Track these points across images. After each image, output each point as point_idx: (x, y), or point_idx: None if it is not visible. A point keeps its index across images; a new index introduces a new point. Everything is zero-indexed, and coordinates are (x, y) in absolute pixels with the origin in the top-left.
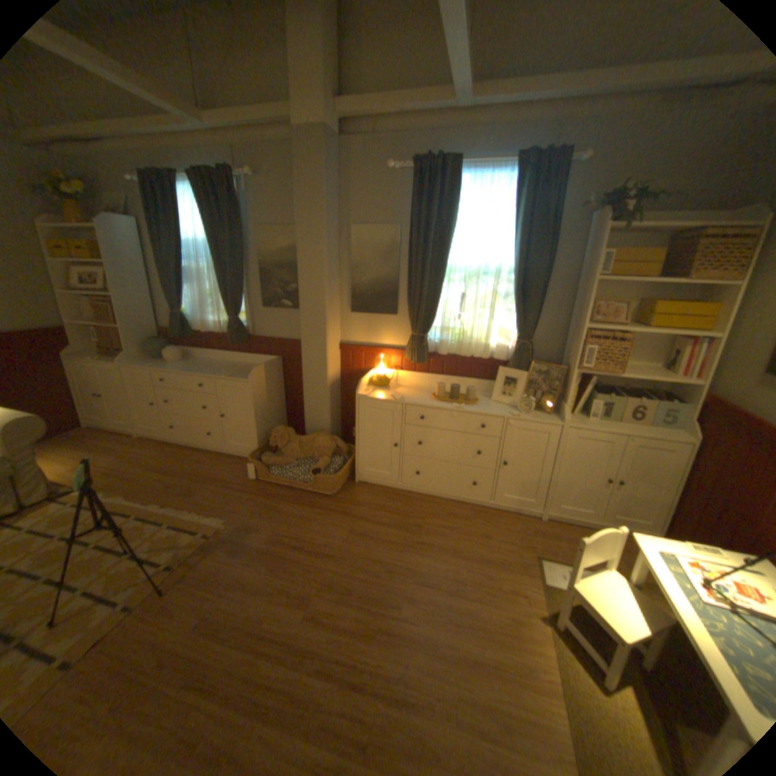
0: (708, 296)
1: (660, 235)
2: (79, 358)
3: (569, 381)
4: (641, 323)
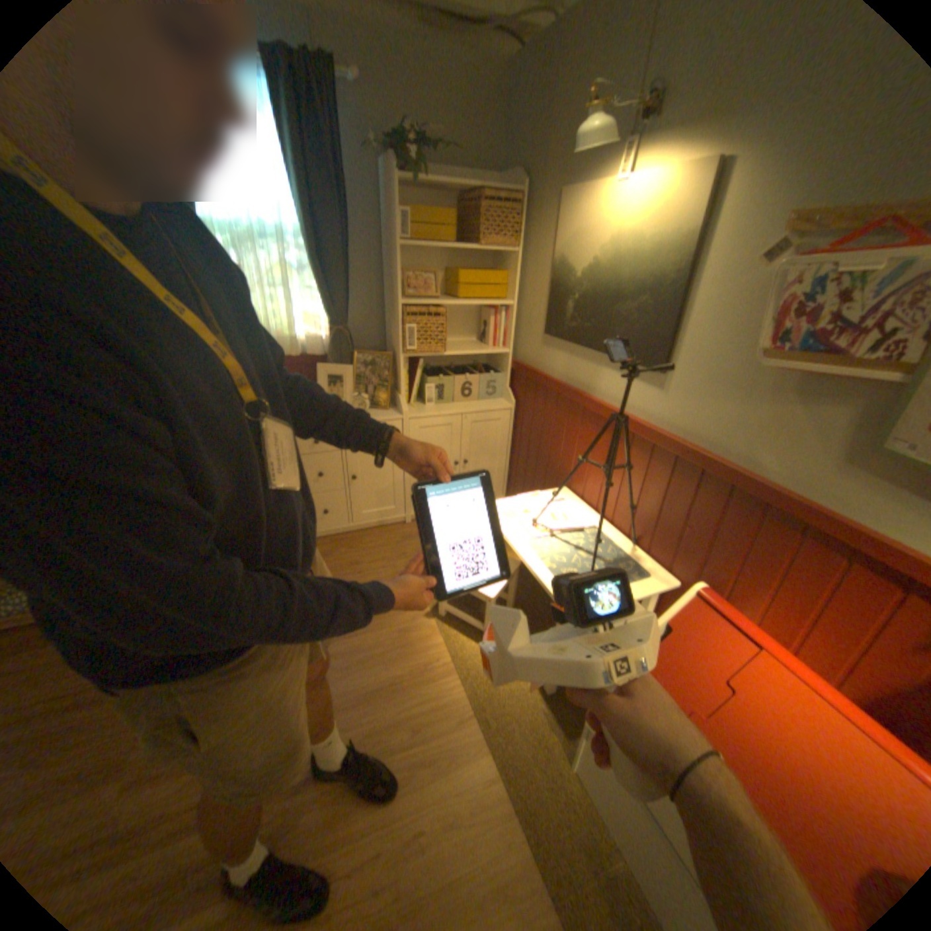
0: (497, 264)
1: (448, 196)
2: None
3: (397, 368)
4: (450, 296)
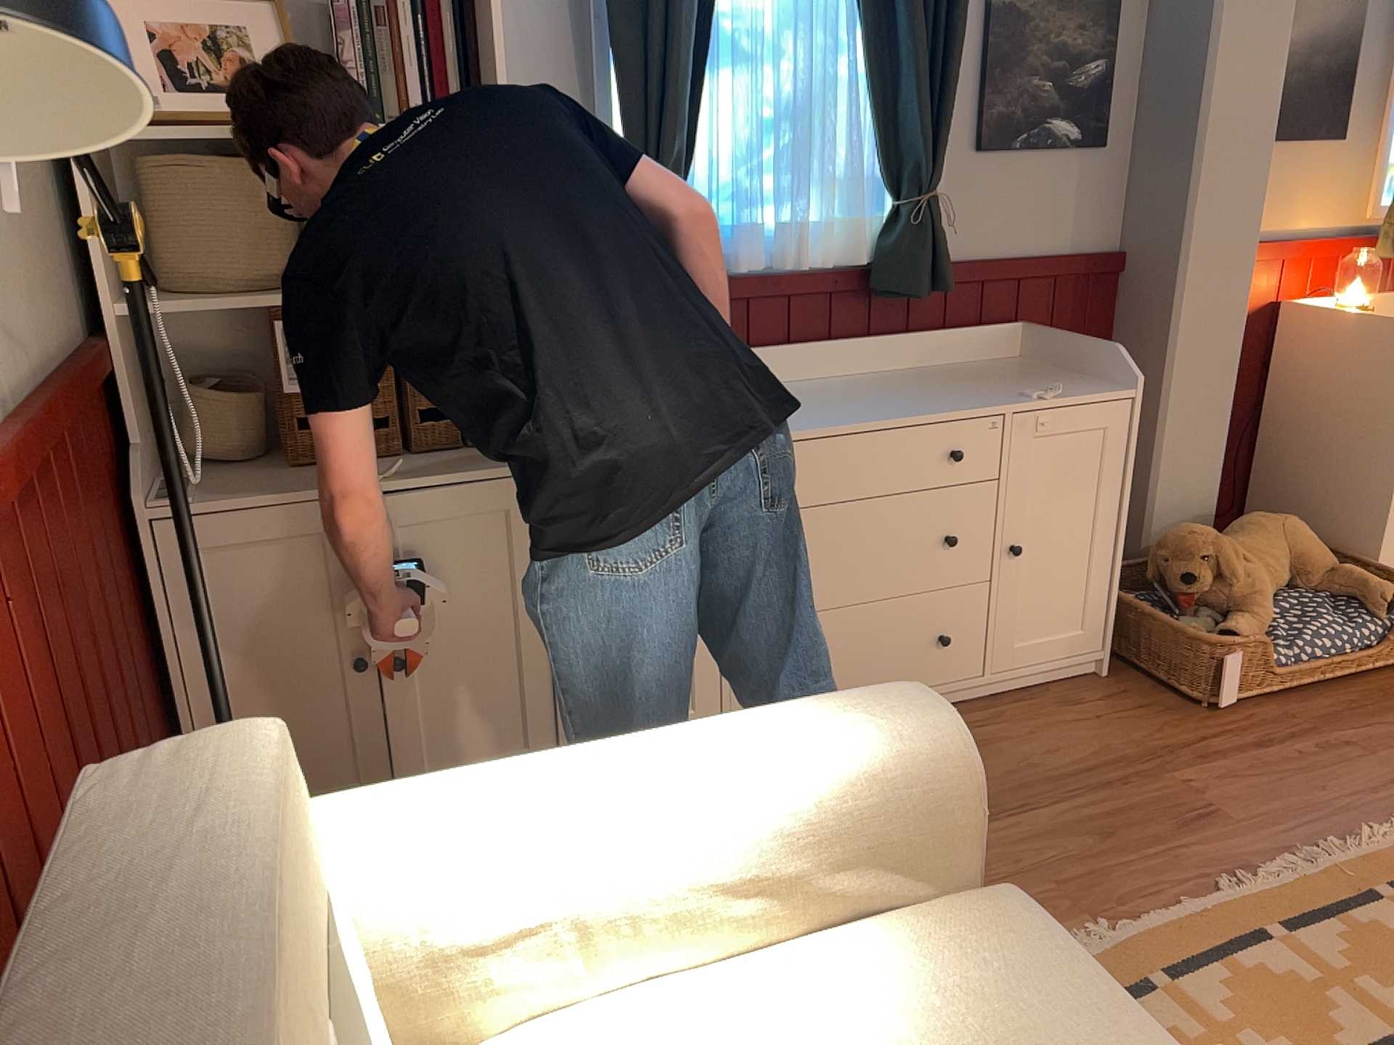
0: None
1: None
2: (229, 490)
3: None
4: None
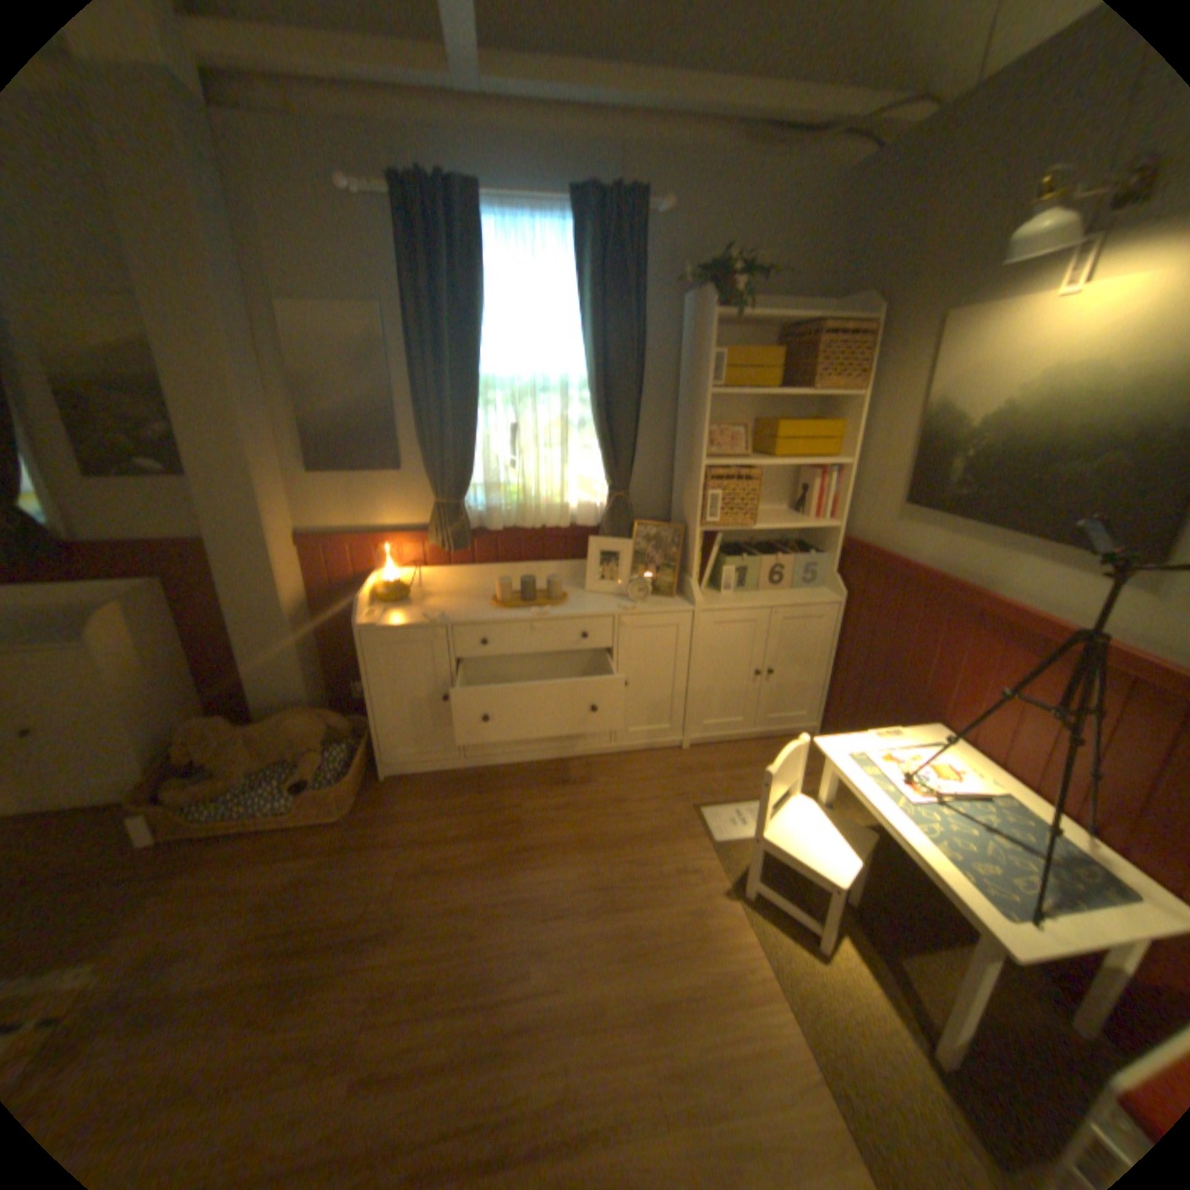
0: (827, 411)
1: (768, 330)
2: None
3: (689, 544)
4: (762, 452)
